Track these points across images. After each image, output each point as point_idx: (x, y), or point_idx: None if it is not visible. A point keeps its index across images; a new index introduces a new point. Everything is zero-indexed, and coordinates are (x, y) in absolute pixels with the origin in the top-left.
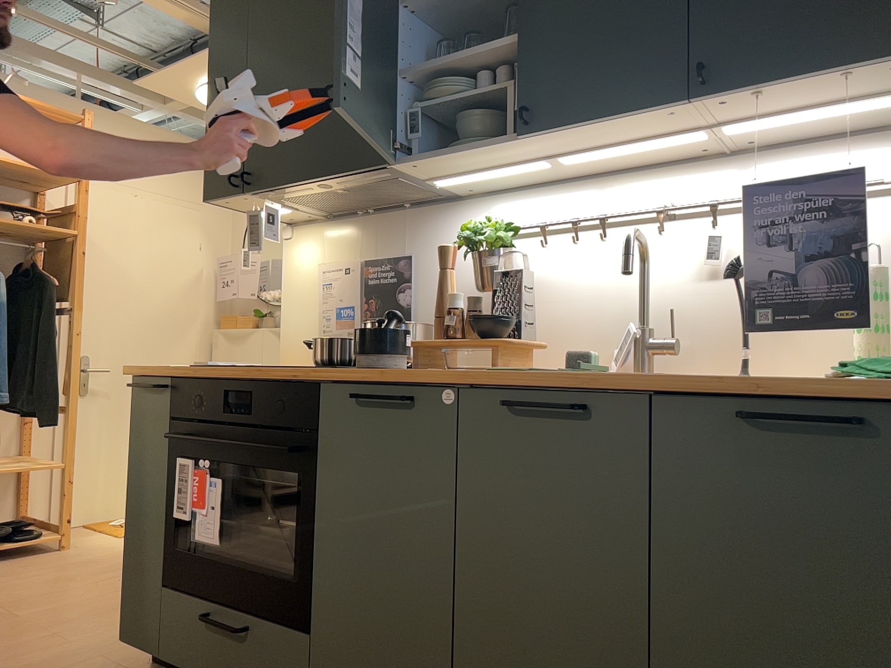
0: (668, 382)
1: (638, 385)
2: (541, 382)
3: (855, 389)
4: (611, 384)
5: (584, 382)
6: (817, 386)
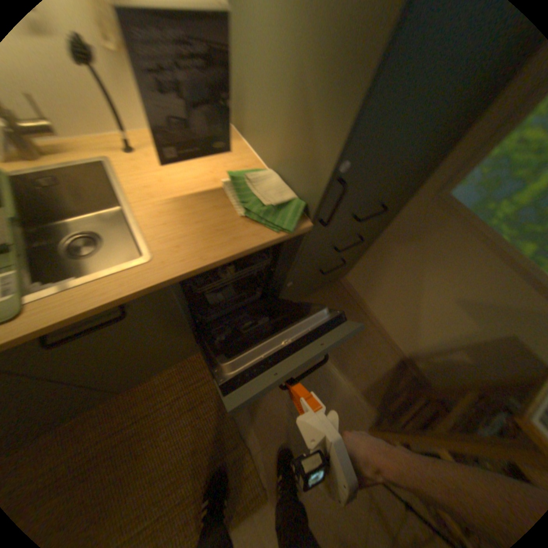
0: (183, 279)
1: (162, 287)
2: (64, 314)
3: (267, 239)
4: (140, 294)
5: (116, 303)
6: (252, 242)
